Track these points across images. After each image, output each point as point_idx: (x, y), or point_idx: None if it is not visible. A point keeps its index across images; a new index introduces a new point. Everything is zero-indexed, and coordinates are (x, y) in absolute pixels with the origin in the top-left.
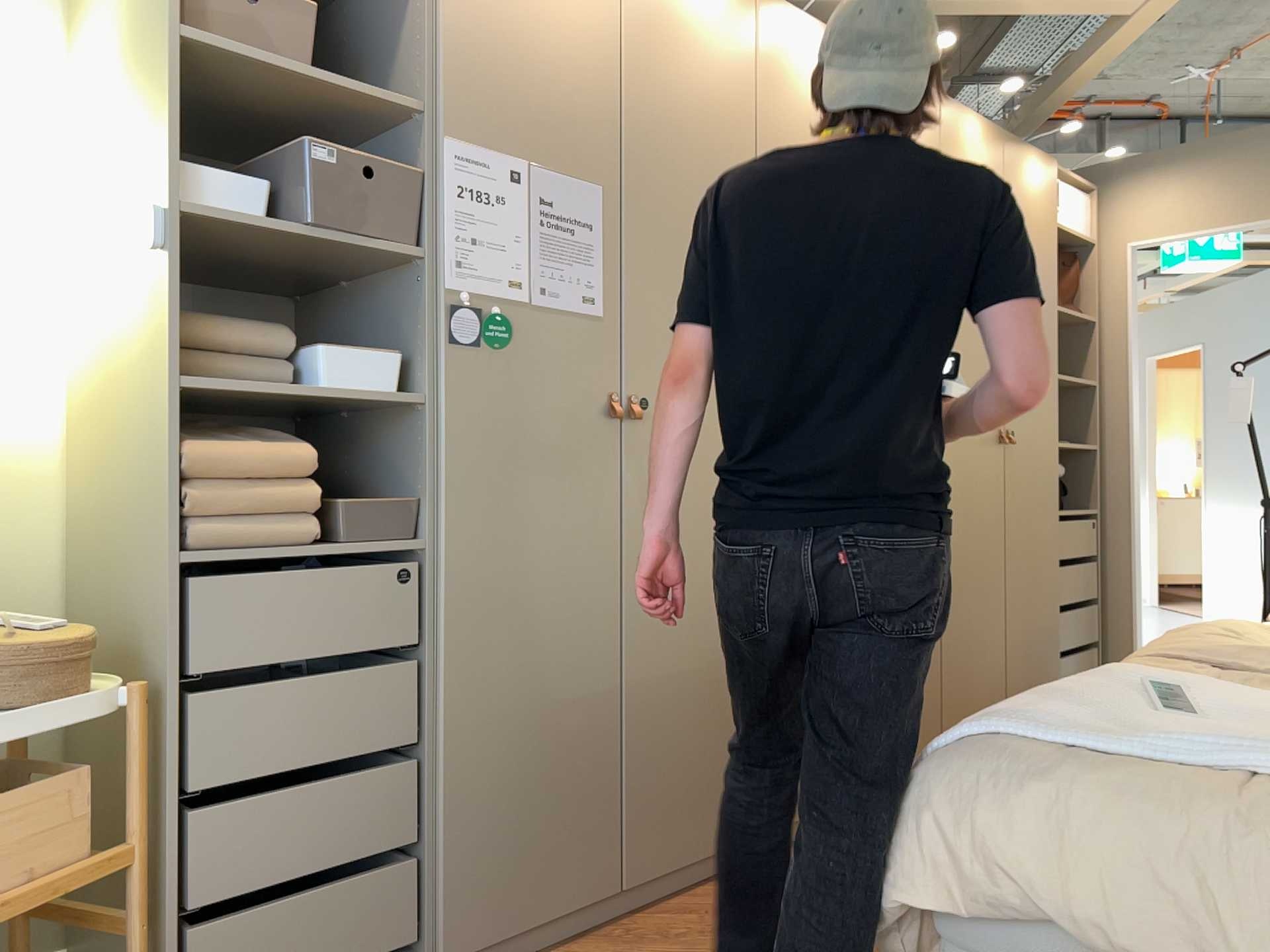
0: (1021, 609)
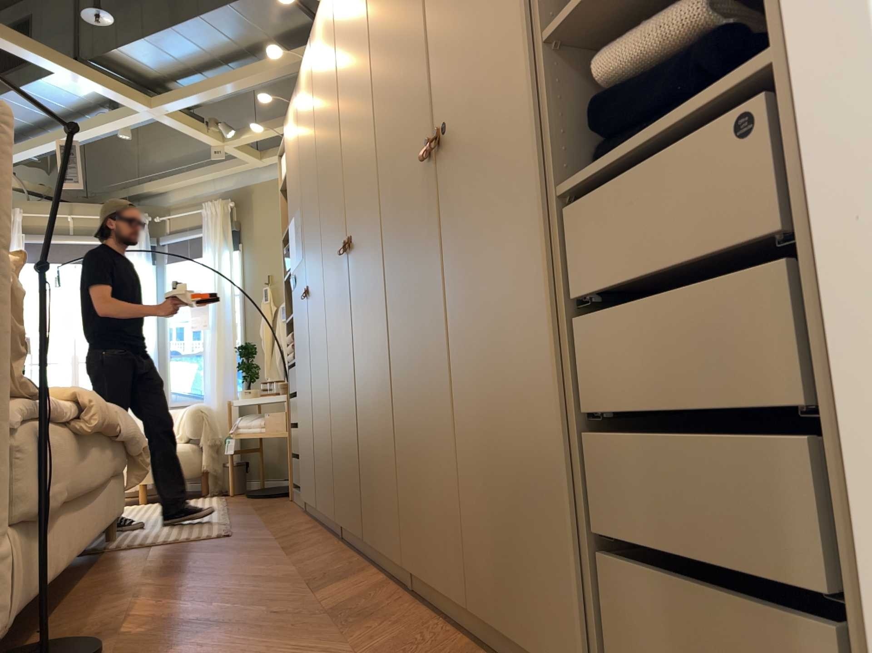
0: (471, 402)
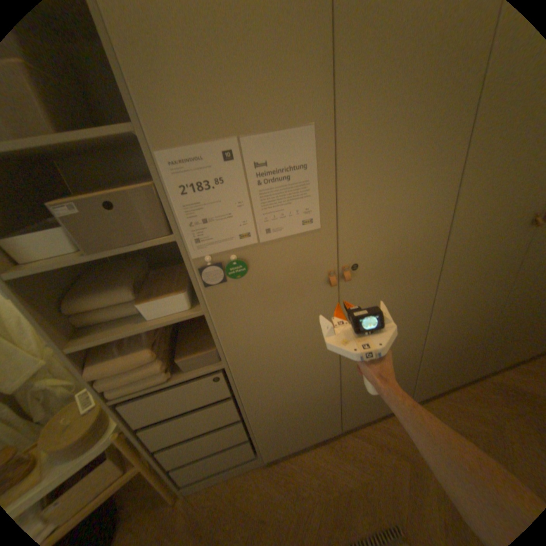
0: None
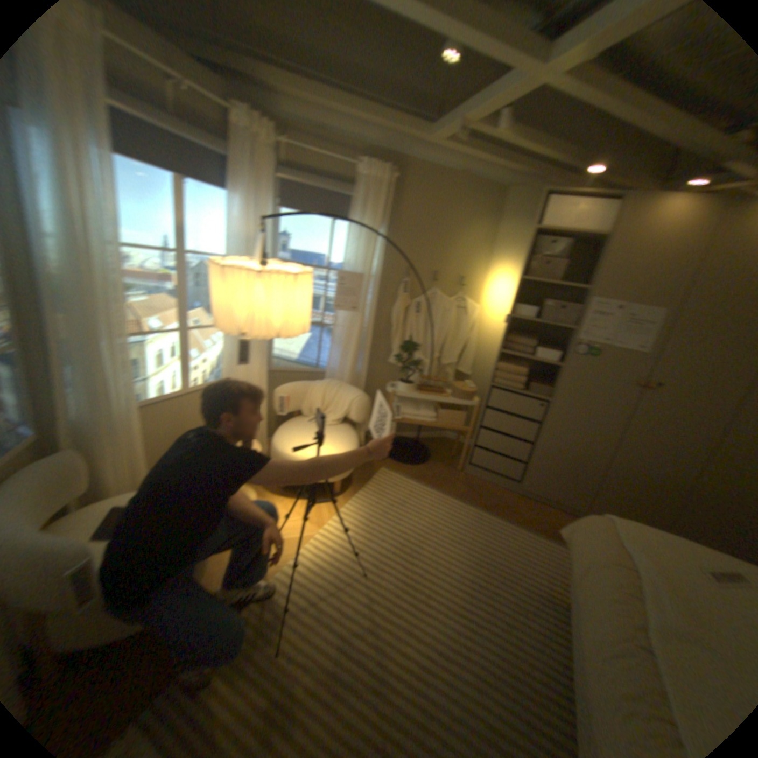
0: None
